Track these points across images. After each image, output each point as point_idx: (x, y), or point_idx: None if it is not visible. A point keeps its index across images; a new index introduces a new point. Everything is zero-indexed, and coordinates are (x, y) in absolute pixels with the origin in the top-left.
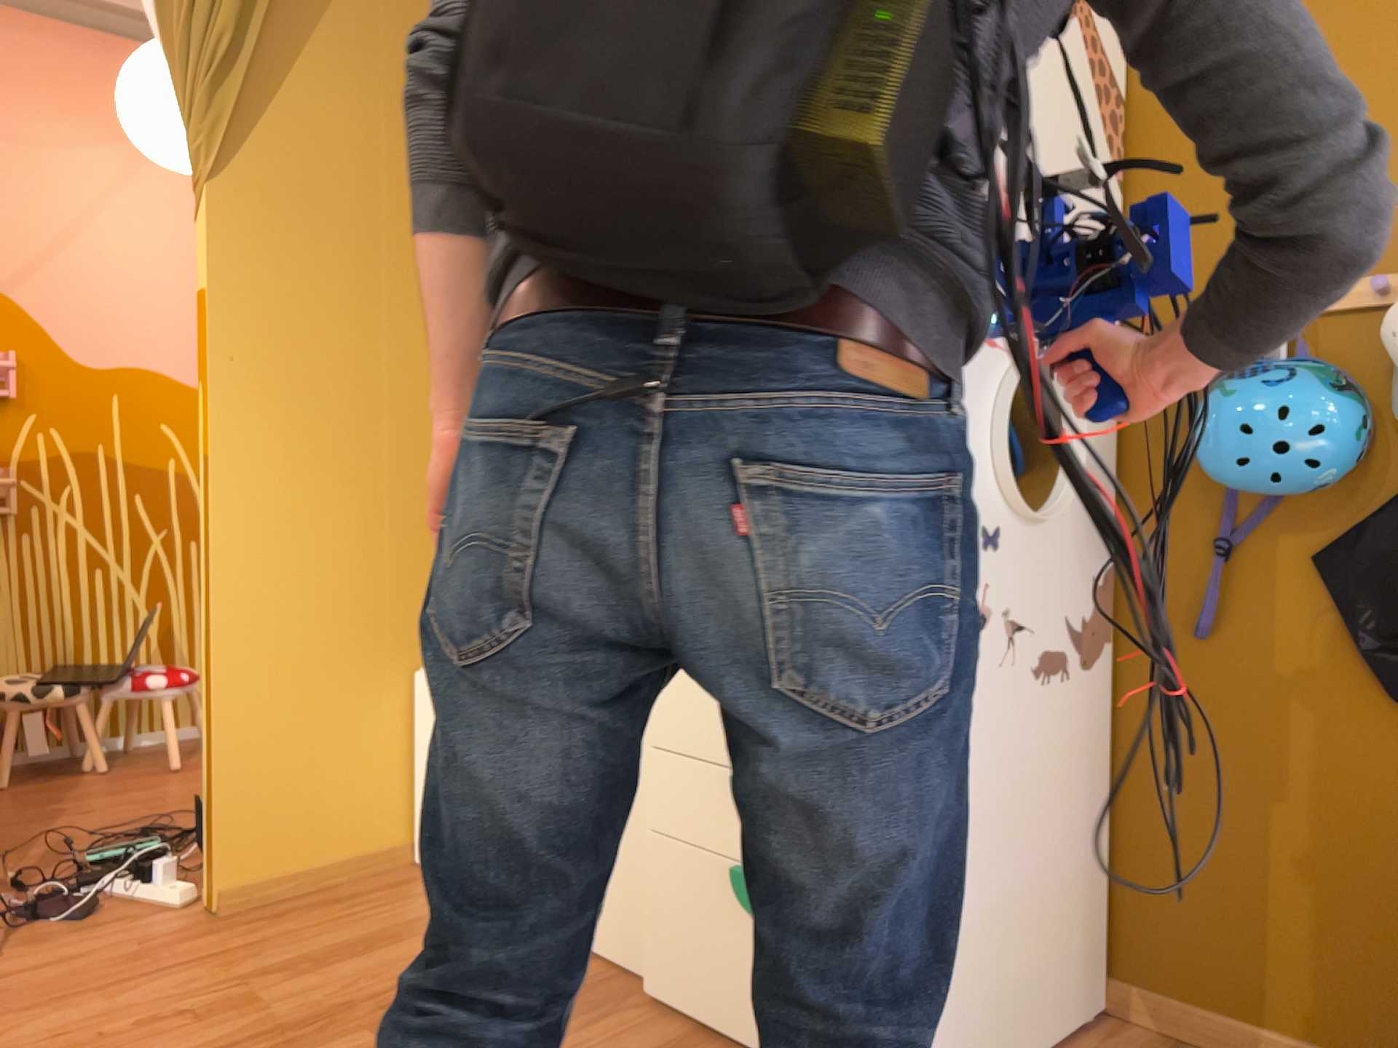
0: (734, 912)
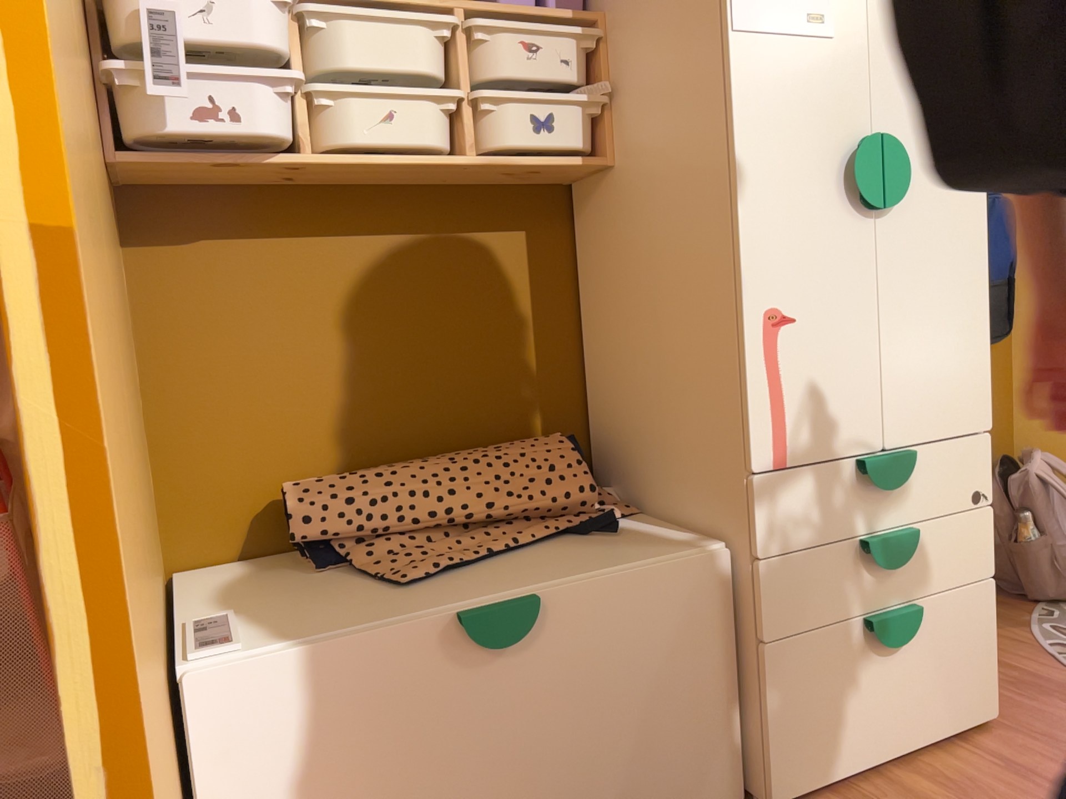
0: (863, 659)
